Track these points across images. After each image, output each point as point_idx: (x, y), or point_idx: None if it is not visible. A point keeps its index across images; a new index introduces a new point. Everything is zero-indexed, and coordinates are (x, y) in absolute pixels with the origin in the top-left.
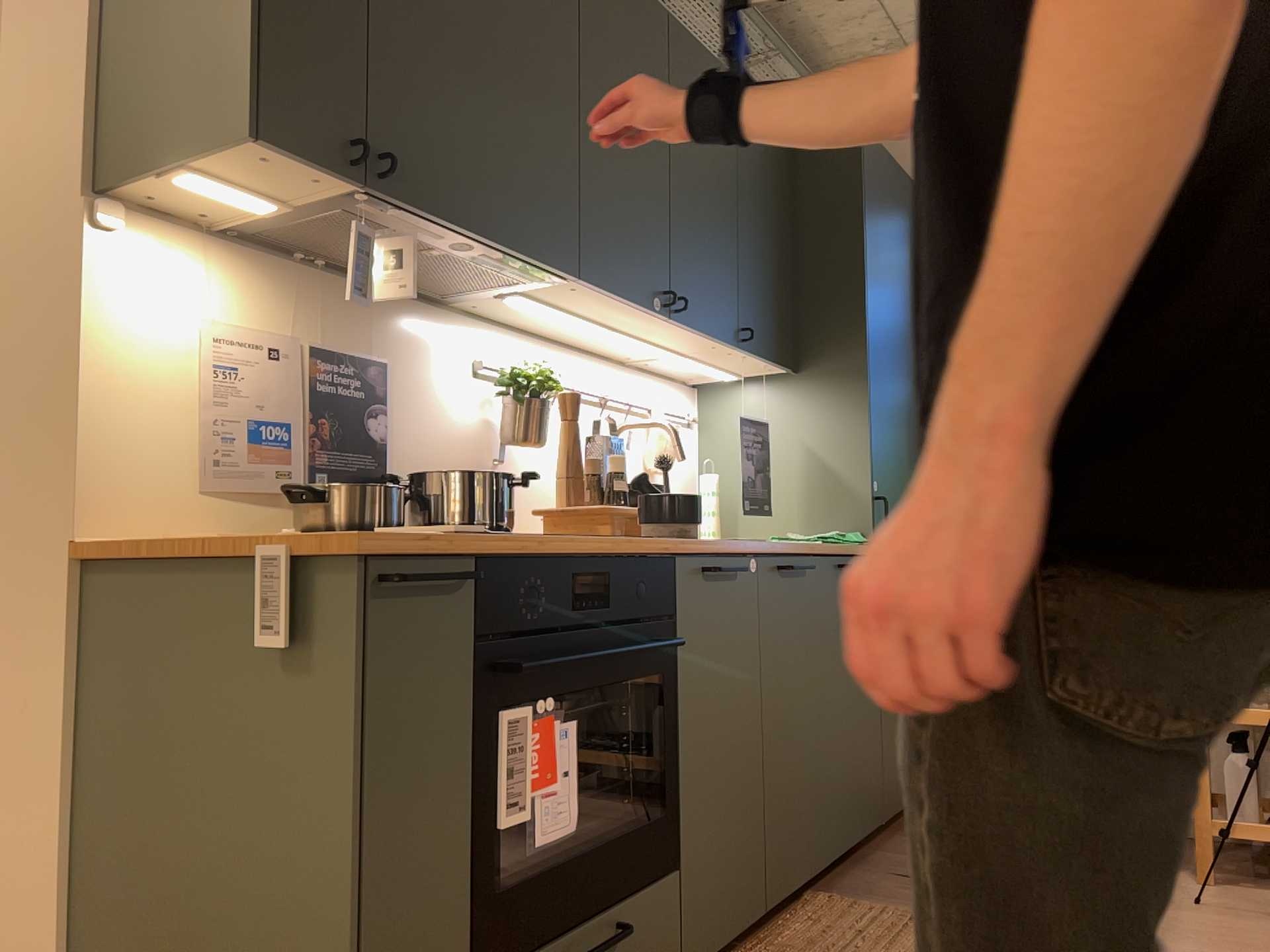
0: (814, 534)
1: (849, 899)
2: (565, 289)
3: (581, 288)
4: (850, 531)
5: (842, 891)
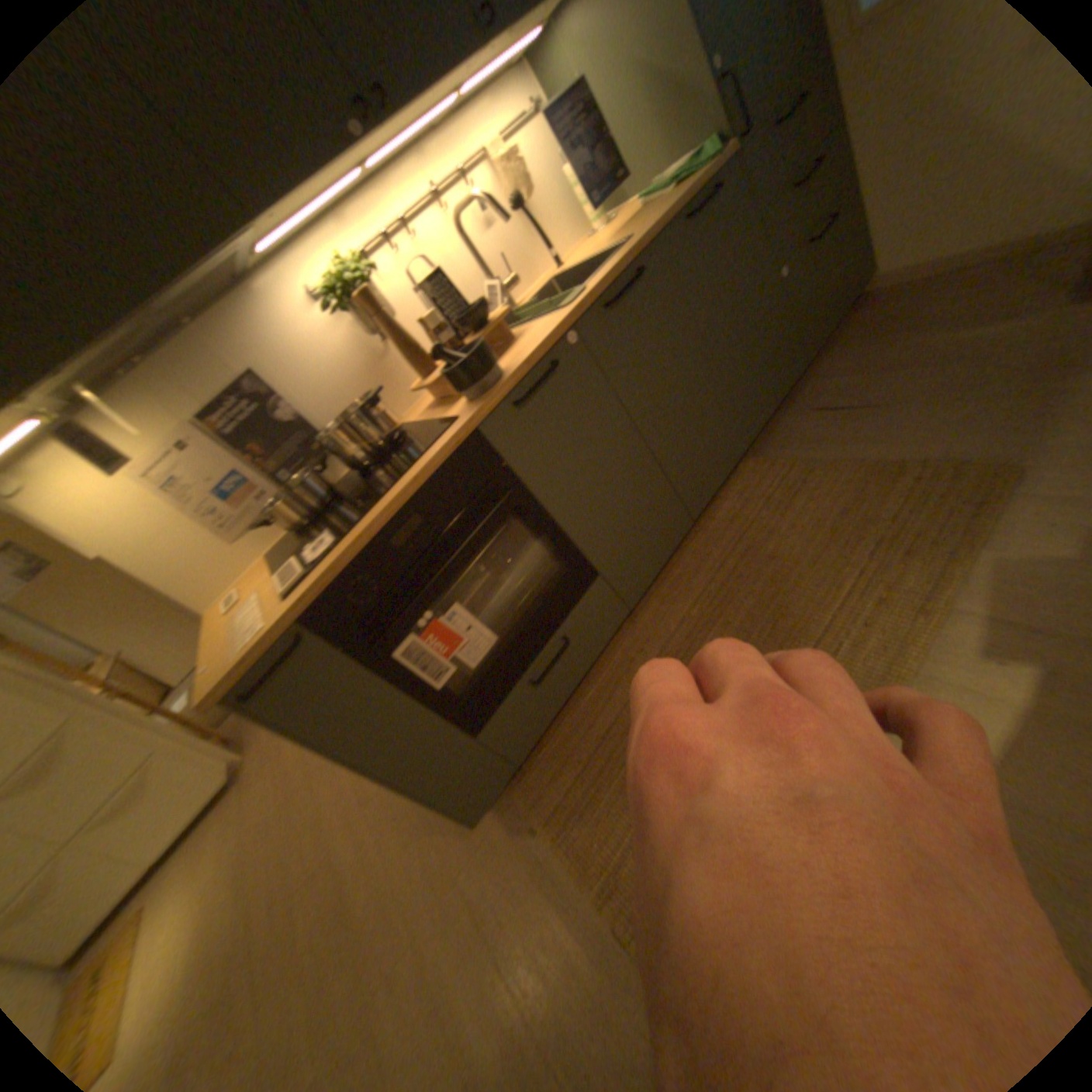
0: (677, 157)
1: (771, 454)
2: (270, 215)
3: (275, 206)
4: (706, 135)
5: (768, 445)
